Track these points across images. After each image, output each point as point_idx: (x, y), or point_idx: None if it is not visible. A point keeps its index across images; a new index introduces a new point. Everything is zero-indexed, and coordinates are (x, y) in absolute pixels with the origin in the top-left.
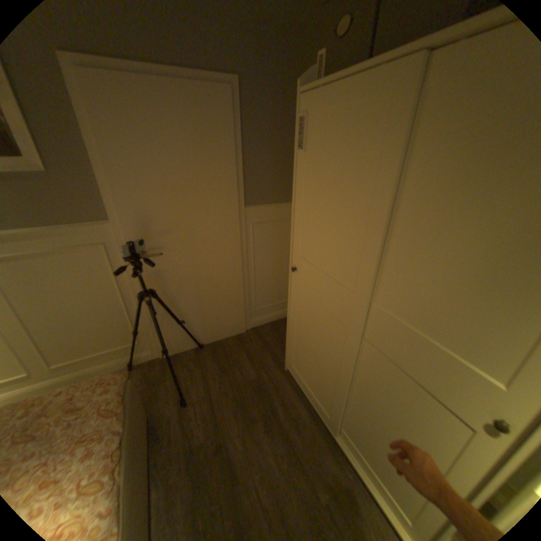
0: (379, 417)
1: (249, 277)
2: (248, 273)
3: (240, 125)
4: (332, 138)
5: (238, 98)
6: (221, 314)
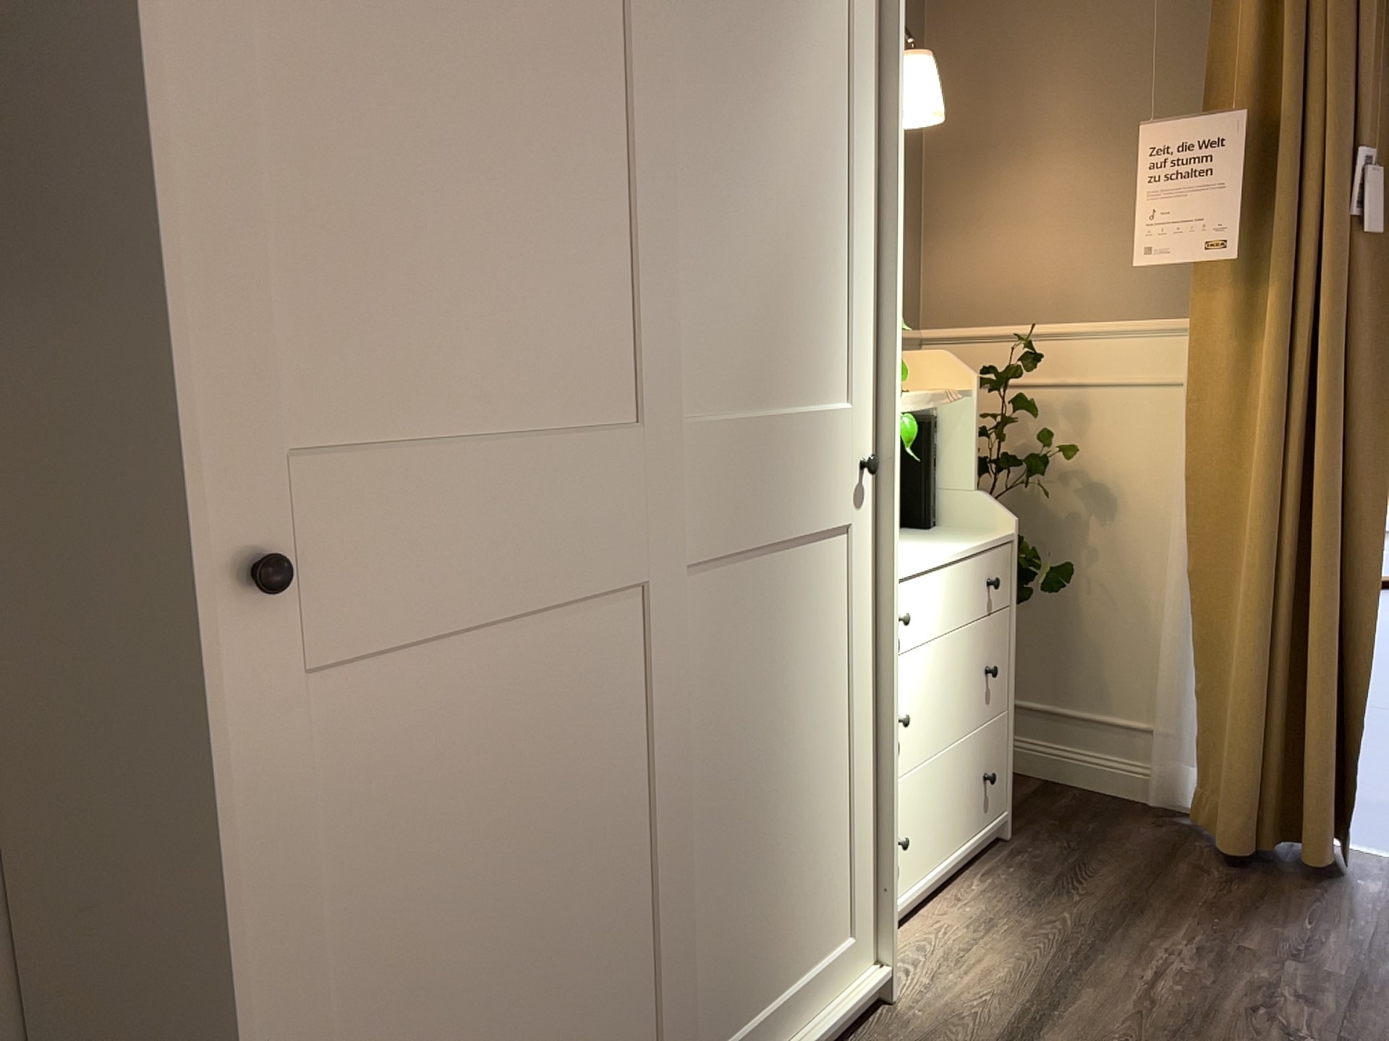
0: (755, 771)
1: None
2: None
3: None
4: None
5: None
6: None
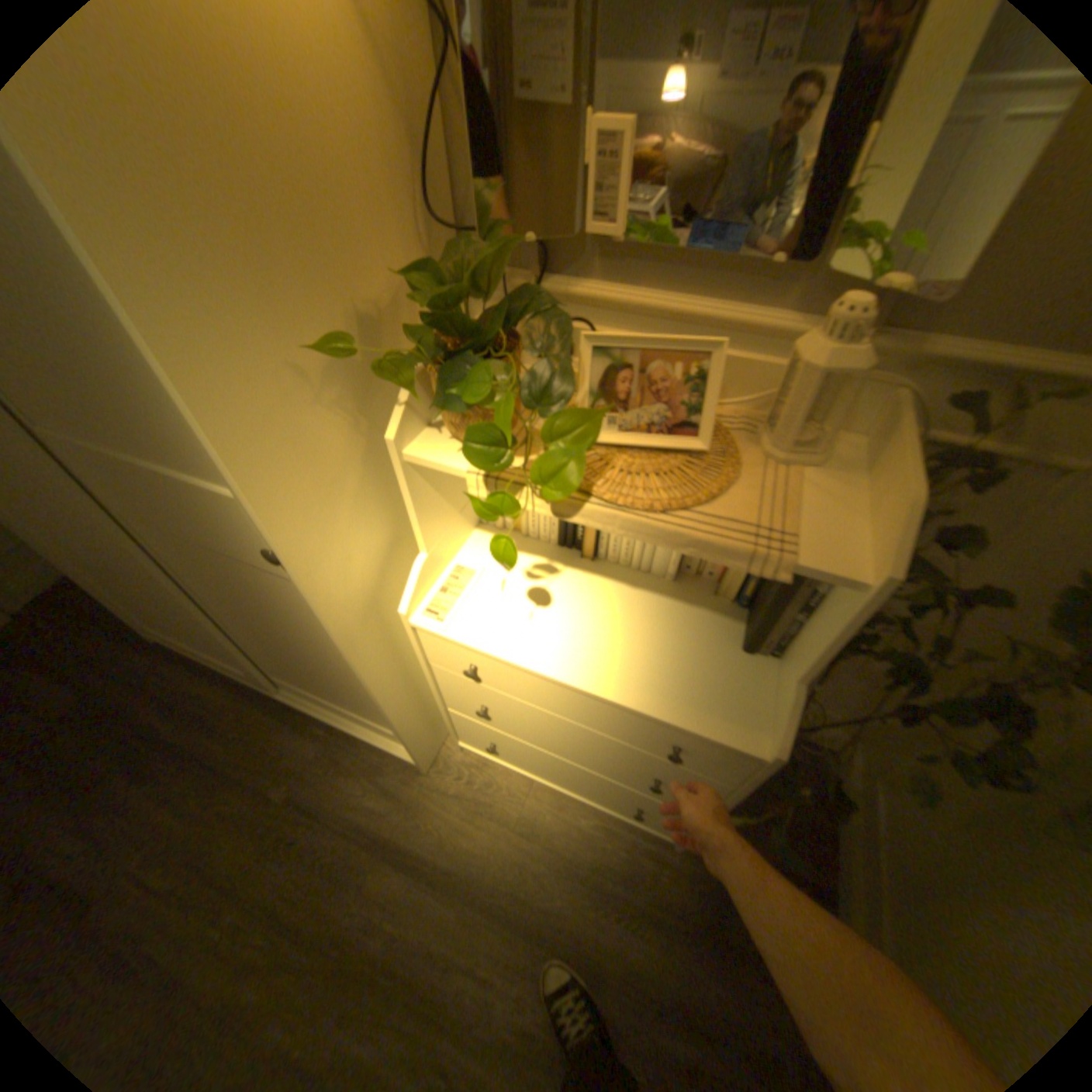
0: (260, 630)
1: None
2: None
3: None
4: None
5: None
6: None
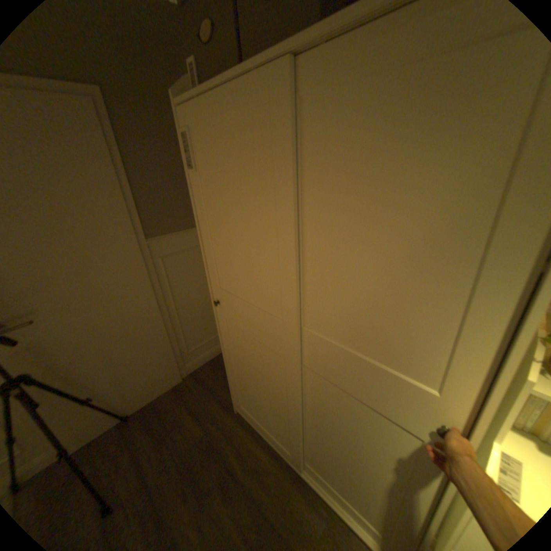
0: (337, 444)
1: (172, 318)
2: (169, 314)
3: (117, 145)
4: (221, 154)
5: (107, 113)
6: (145, 371)
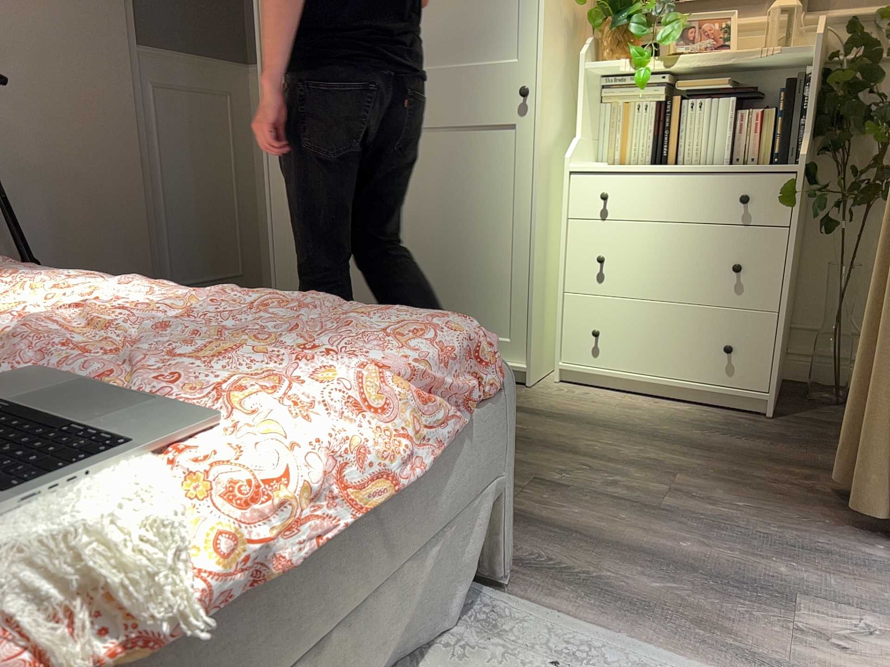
0: (443, 228)
1: (157, 202)
2: (155, 191)
3: None
4: None
5: None
6: None
